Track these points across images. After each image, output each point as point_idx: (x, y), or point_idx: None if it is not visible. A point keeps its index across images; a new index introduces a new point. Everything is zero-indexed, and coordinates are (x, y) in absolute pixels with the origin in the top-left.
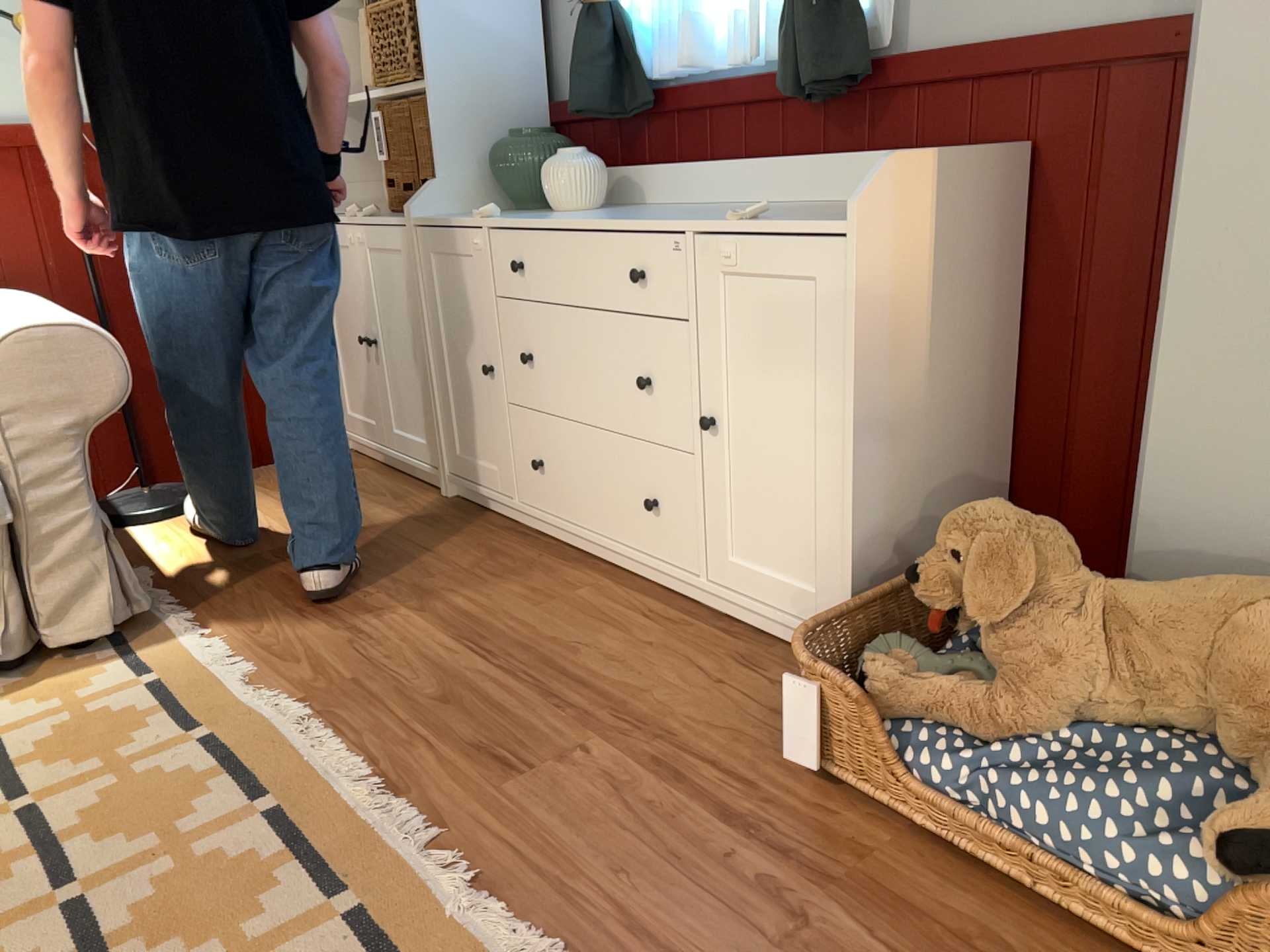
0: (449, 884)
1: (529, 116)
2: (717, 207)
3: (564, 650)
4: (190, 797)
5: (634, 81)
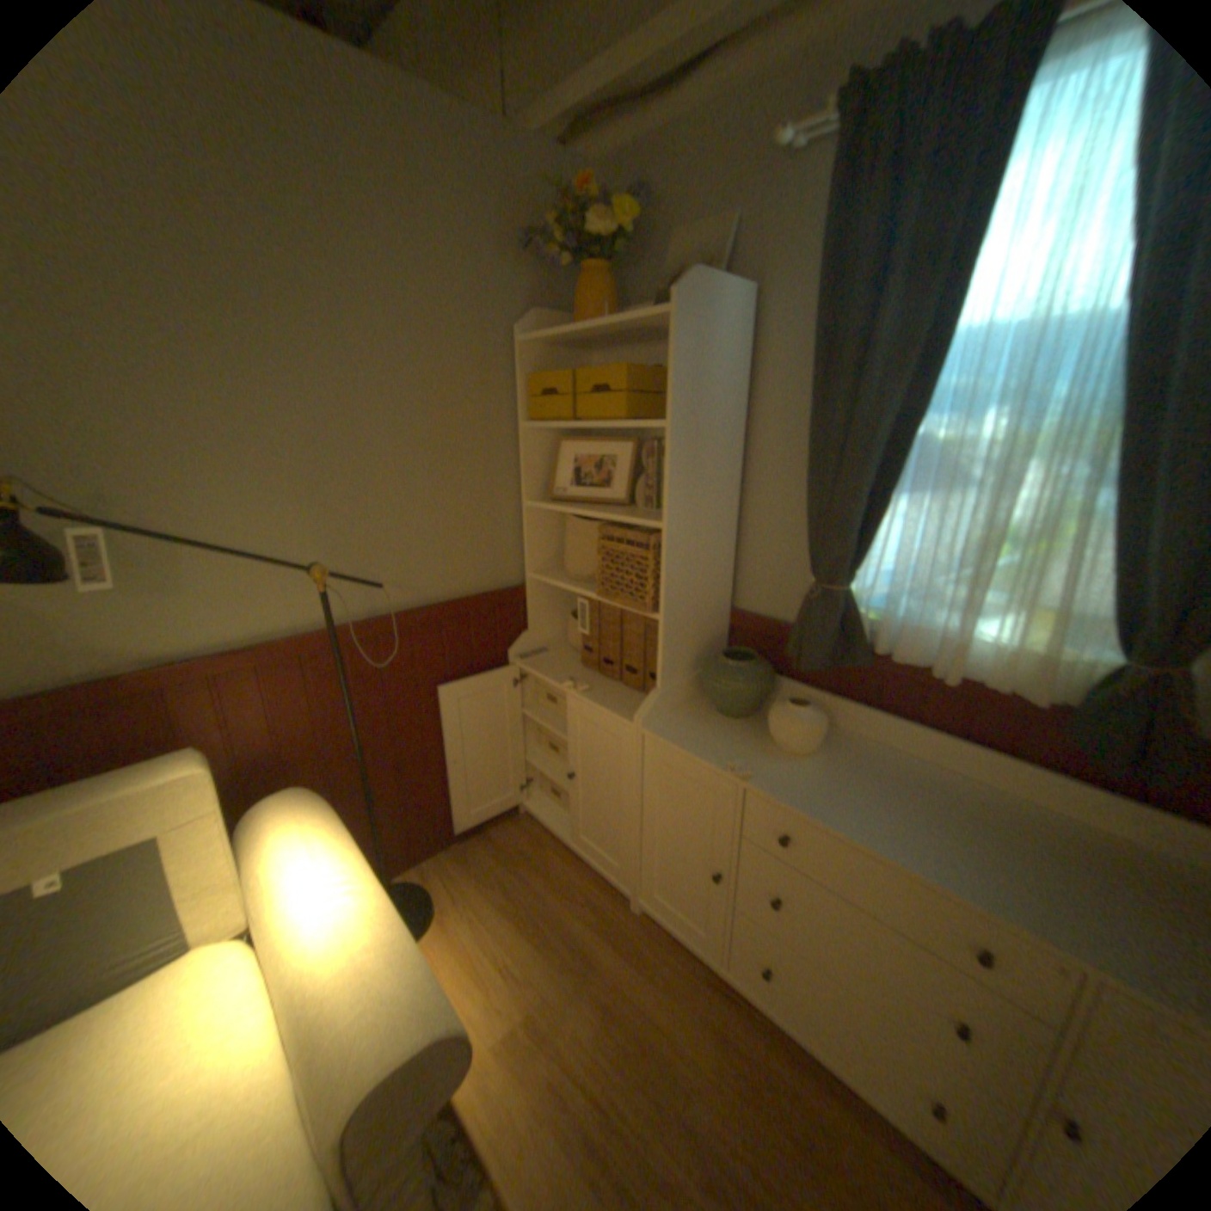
0: None
1: (720, 622)
2: (954, 786)
3: None
4: None
5: (856, 644)
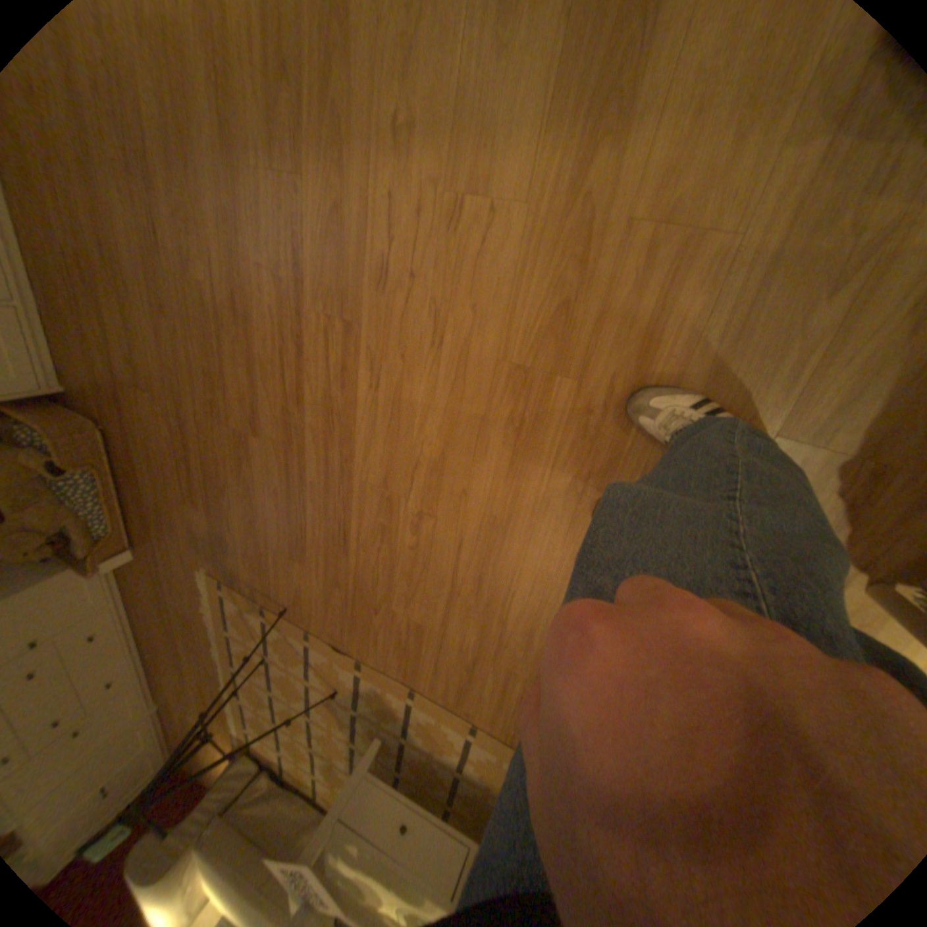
0: (200, 615)
1: None
2: None
3: (152, 629)
4: (238, 689)
5: None
